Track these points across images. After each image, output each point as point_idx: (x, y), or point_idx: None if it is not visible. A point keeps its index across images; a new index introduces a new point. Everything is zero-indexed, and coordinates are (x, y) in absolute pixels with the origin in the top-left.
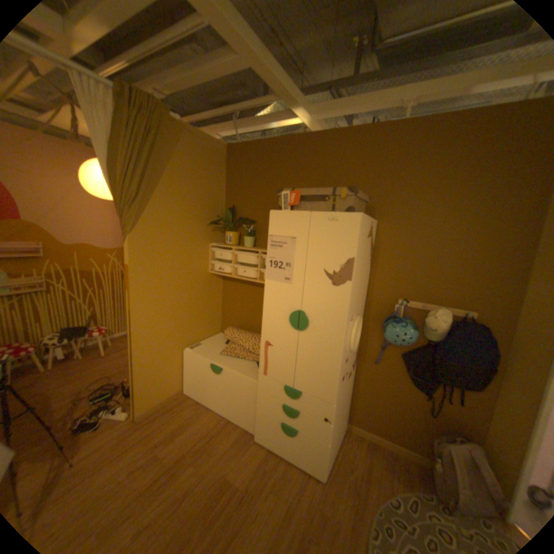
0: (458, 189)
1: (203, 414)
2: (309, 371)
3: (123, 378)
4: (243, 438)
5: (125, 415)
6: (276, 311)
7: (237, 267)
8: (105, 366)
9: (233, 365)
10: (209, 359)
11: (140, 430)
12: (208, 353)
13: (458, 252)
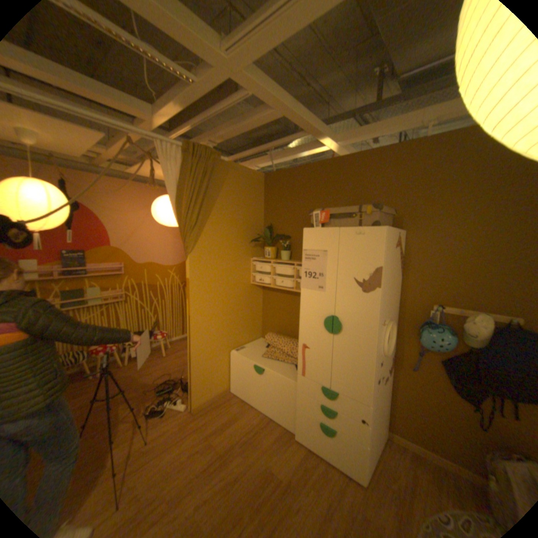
0: (488, 196)
1: (248, 411)
2: (344, 373)
3: (180, 375)
4: (285, 436)
5: (183, 407)
6: (311, 317)
7: (275, 278)
8: (166, 364)
9: (274, 366)
10: (252, 360)
11: (196, 420)
12: (251, 355)
13: (494, 257)
